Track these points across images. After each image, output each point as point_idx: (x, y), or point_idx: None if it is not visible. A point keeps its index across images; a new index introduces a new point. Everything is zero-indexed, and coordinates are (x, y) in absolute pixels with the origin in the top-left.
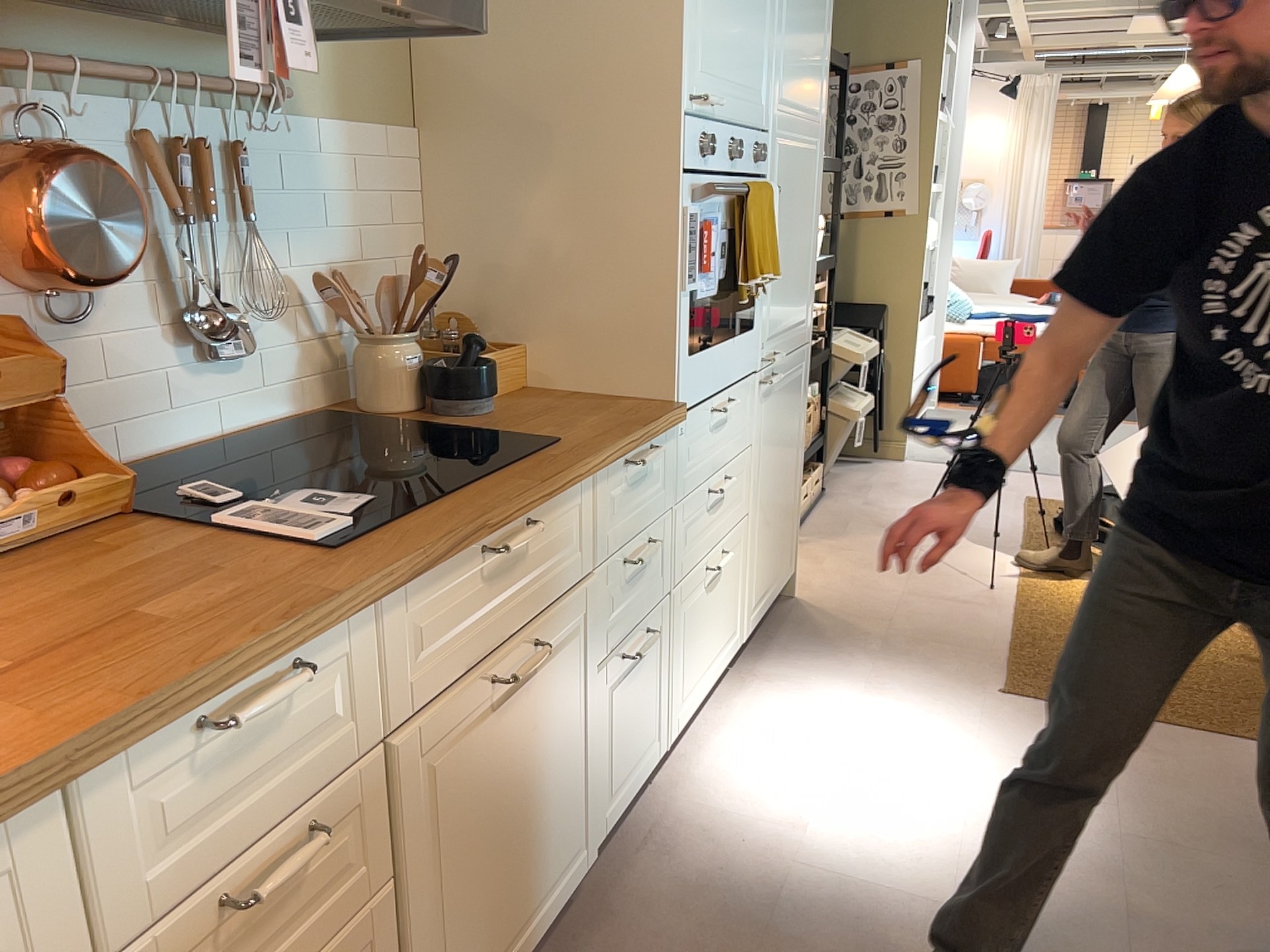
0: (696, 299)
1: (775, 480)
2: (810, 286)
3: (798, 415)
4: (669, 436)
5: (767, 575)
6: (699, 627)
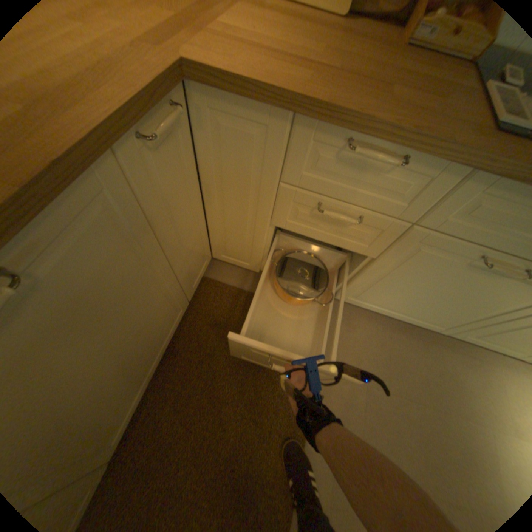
0: None
1: None
2: None
3: None
4: None
5: None
6: None
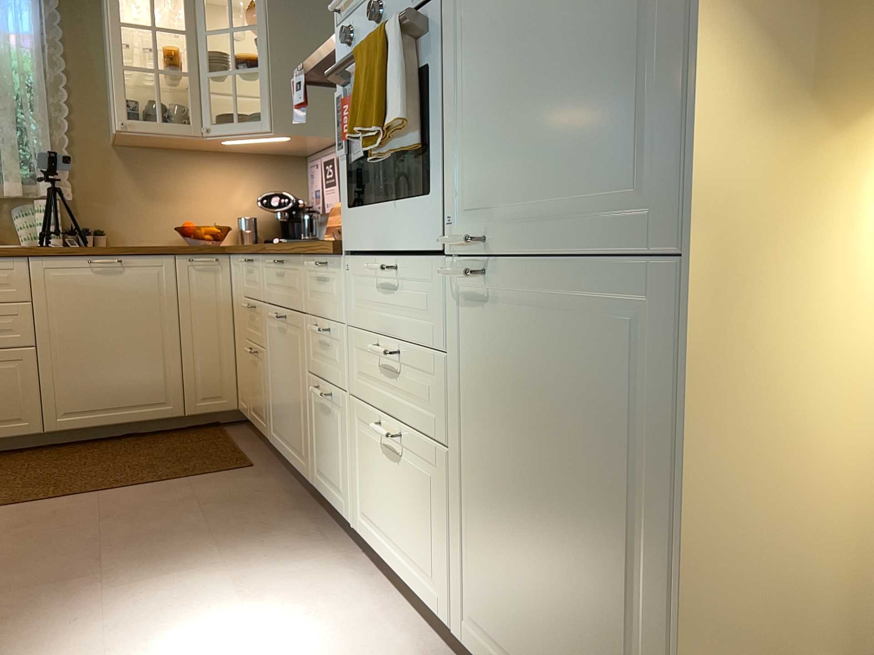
0: (355, 162)
1: (522, 478)
2: (666, 107)
3: (626, 424)
4: (339, 264)
5: (515, 637)
6: (378, 475)
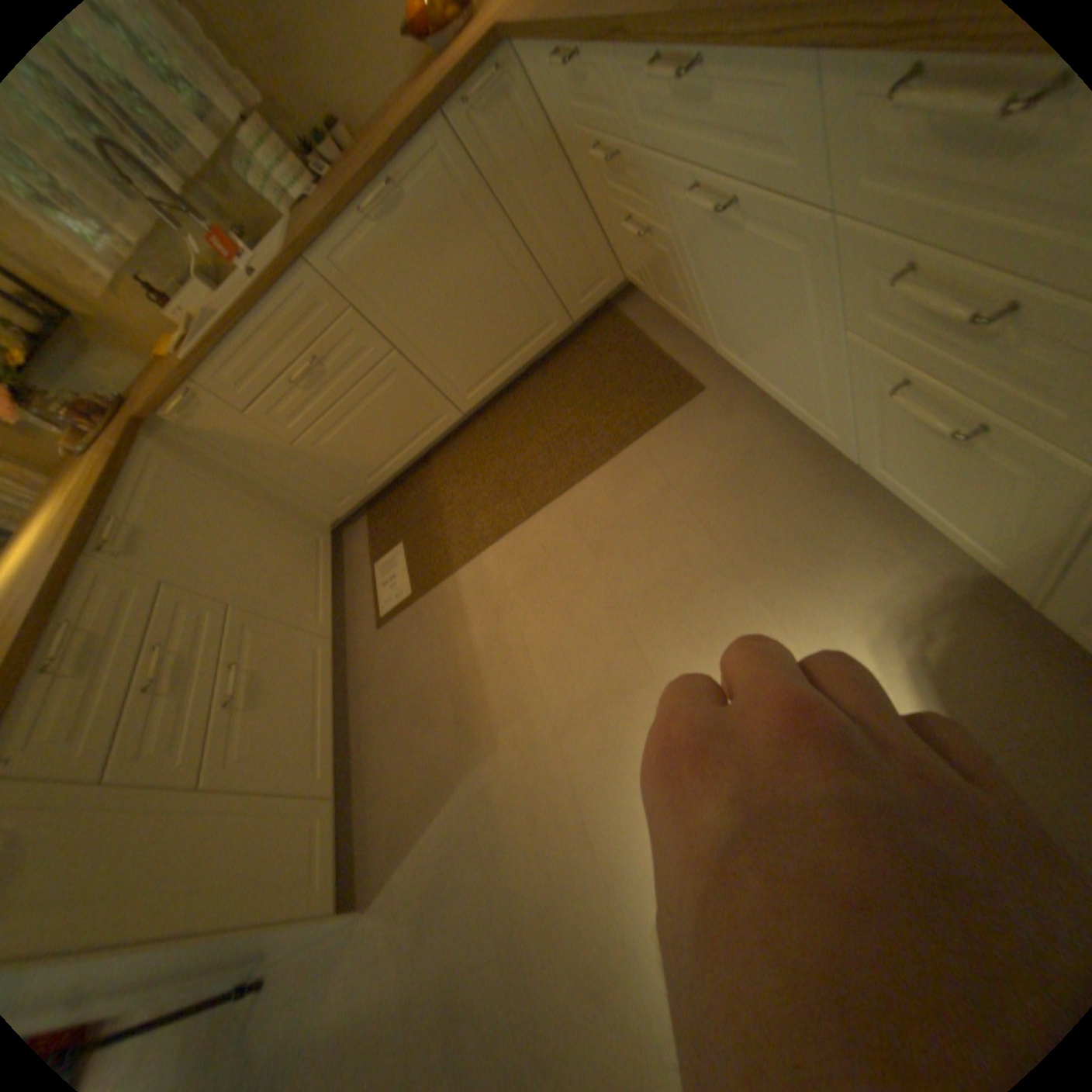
0: None
1: None
2: None
3: None
4: None
5: None
6: None
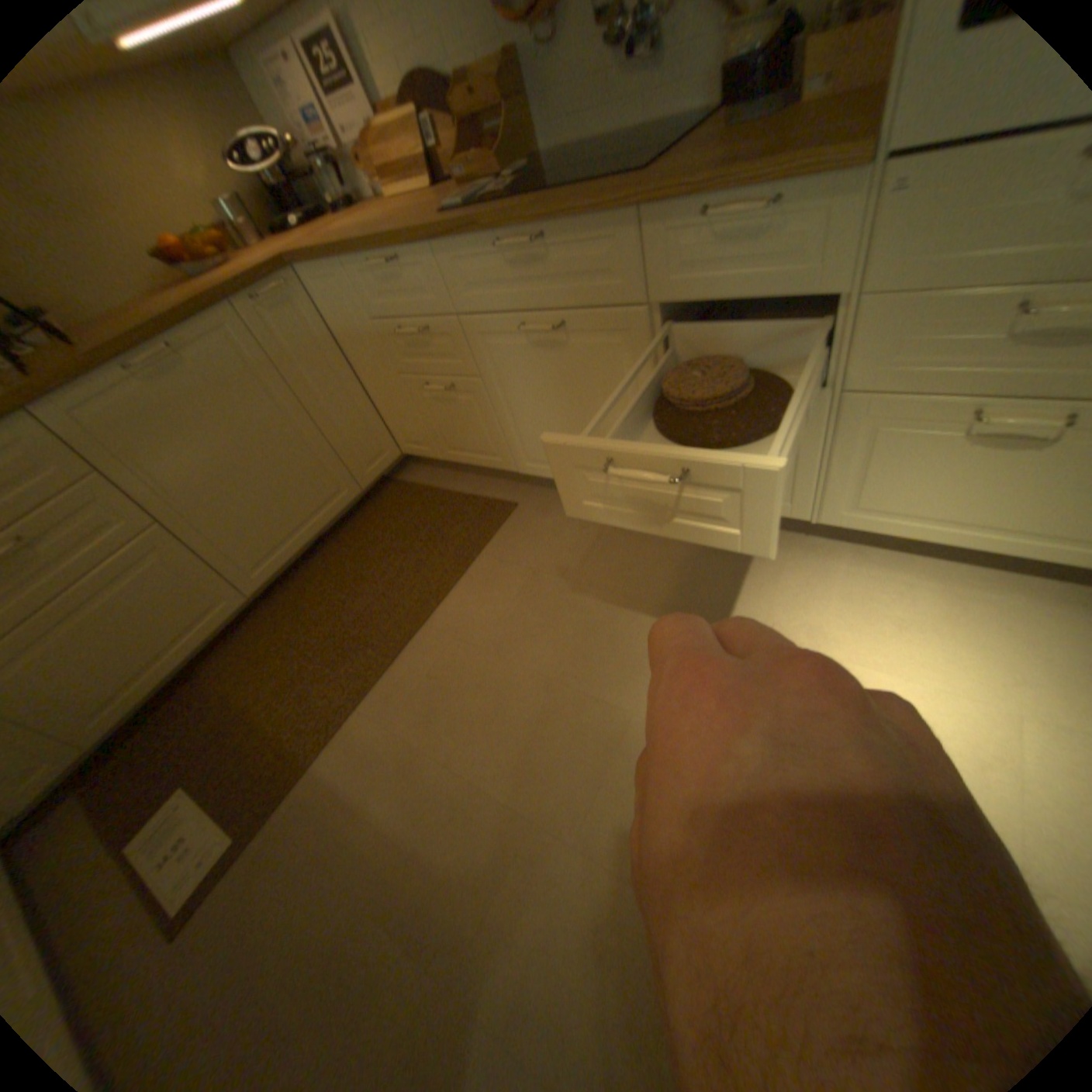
0: None
1: None
2: None
3: None
4: (842, 187)
5: None
6: (929, 466)
